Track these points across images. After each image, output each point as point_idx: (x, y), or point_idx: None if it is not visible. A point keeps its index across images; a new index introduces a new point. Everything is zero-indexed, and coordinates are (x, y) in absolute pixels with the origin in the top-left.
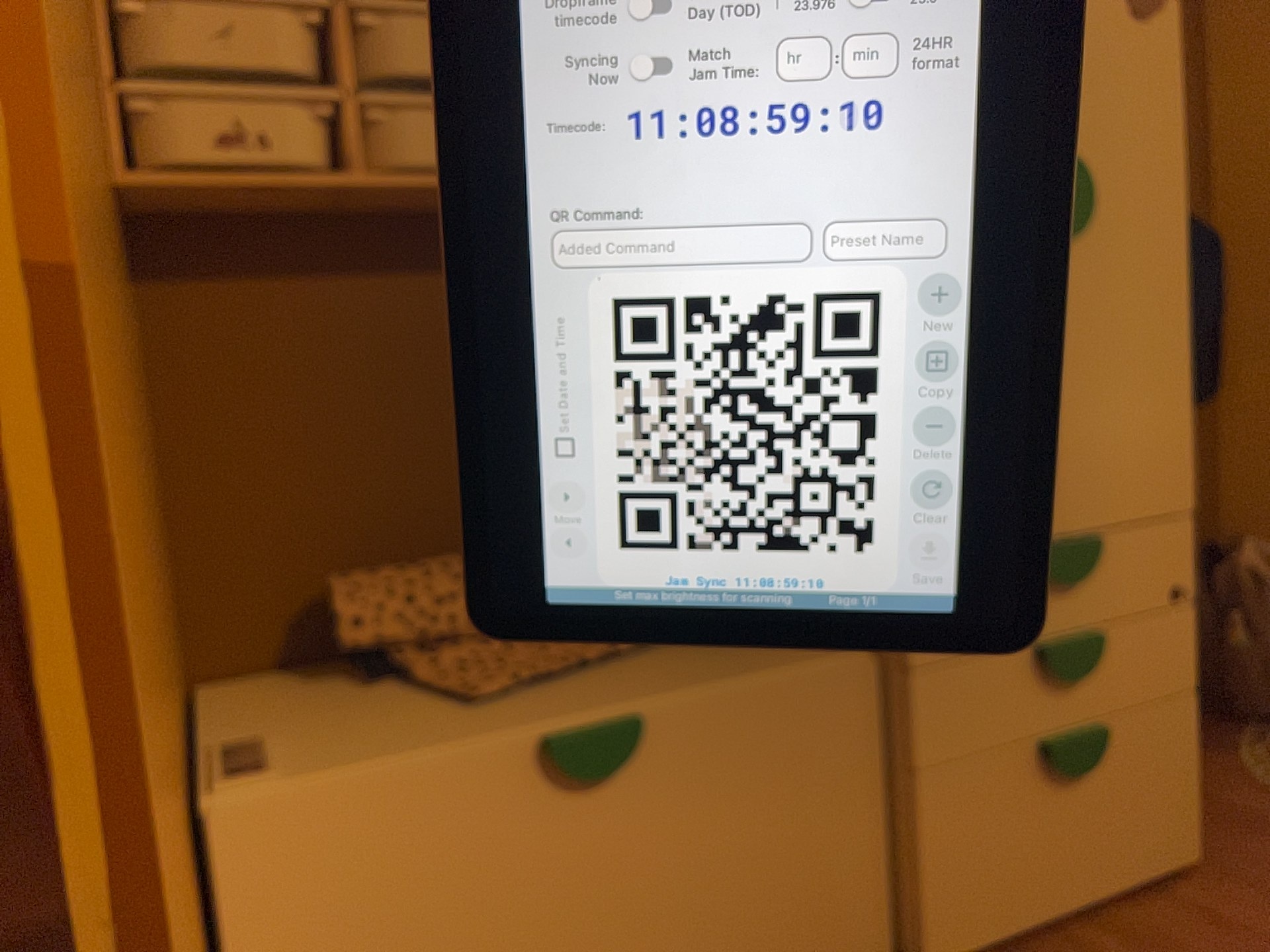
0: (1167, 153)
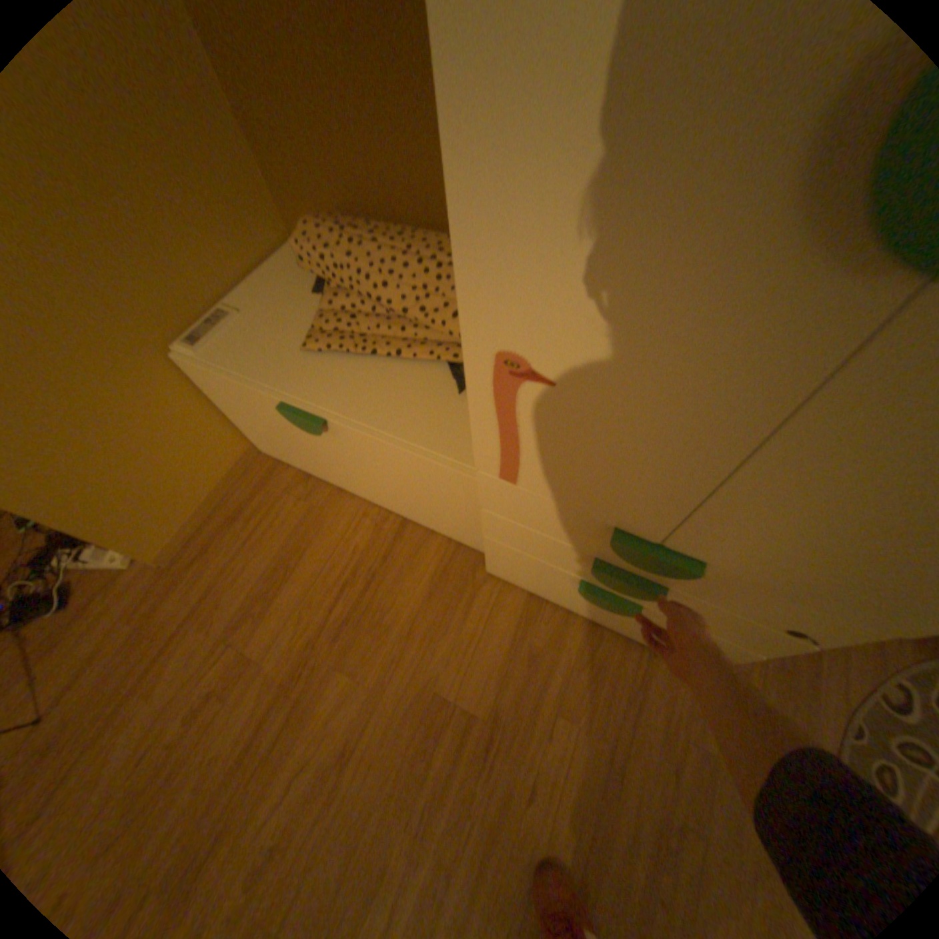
0: None
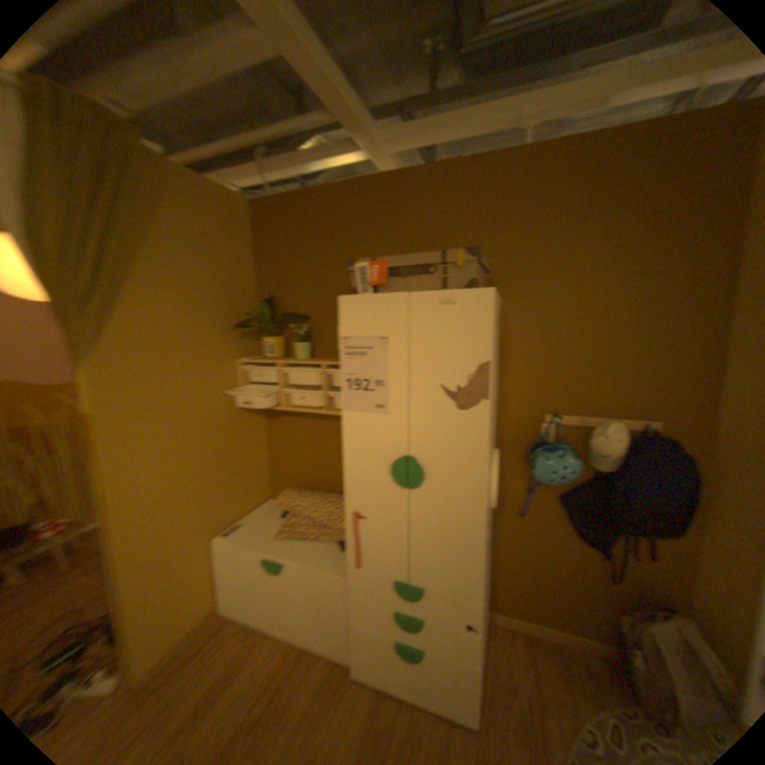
0: (471, 464)
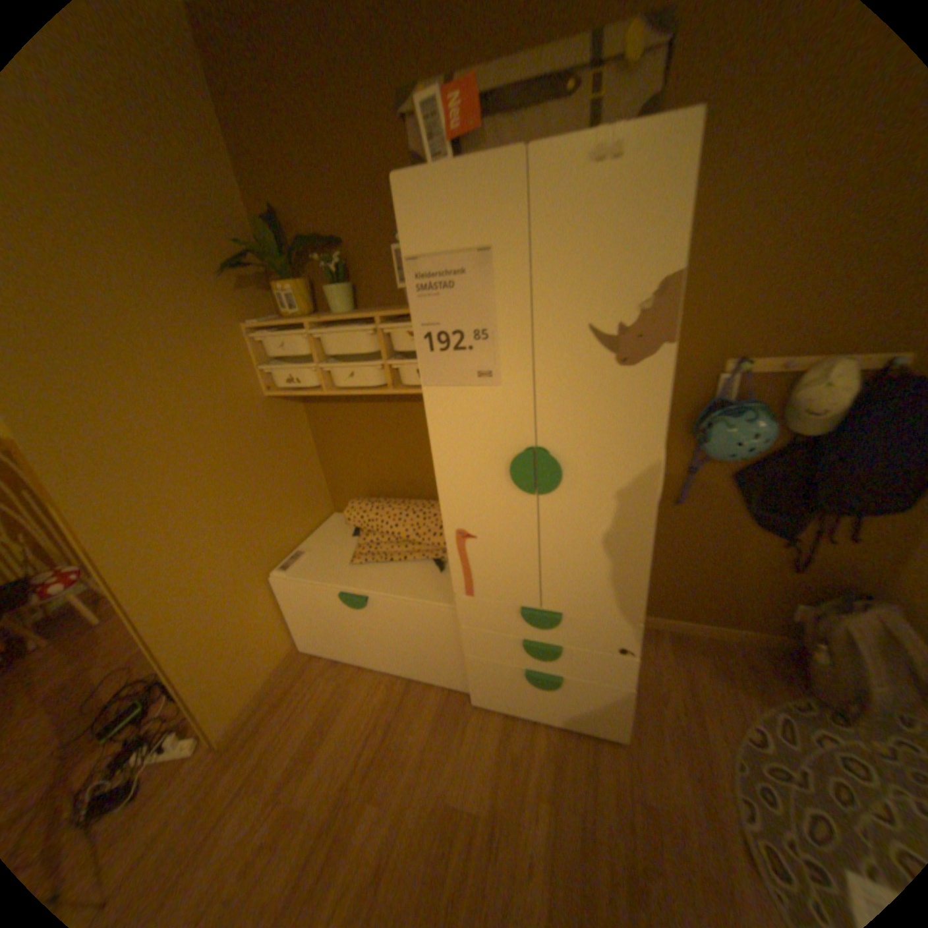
0: (639, 449)
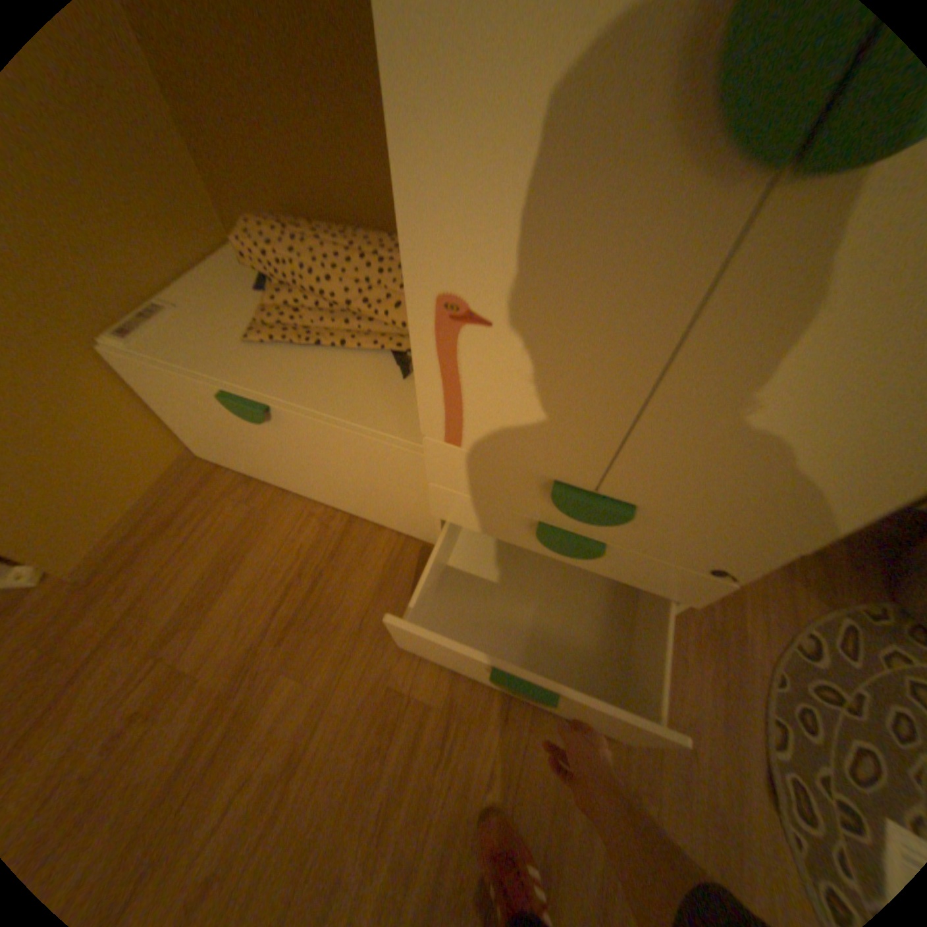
0: None
